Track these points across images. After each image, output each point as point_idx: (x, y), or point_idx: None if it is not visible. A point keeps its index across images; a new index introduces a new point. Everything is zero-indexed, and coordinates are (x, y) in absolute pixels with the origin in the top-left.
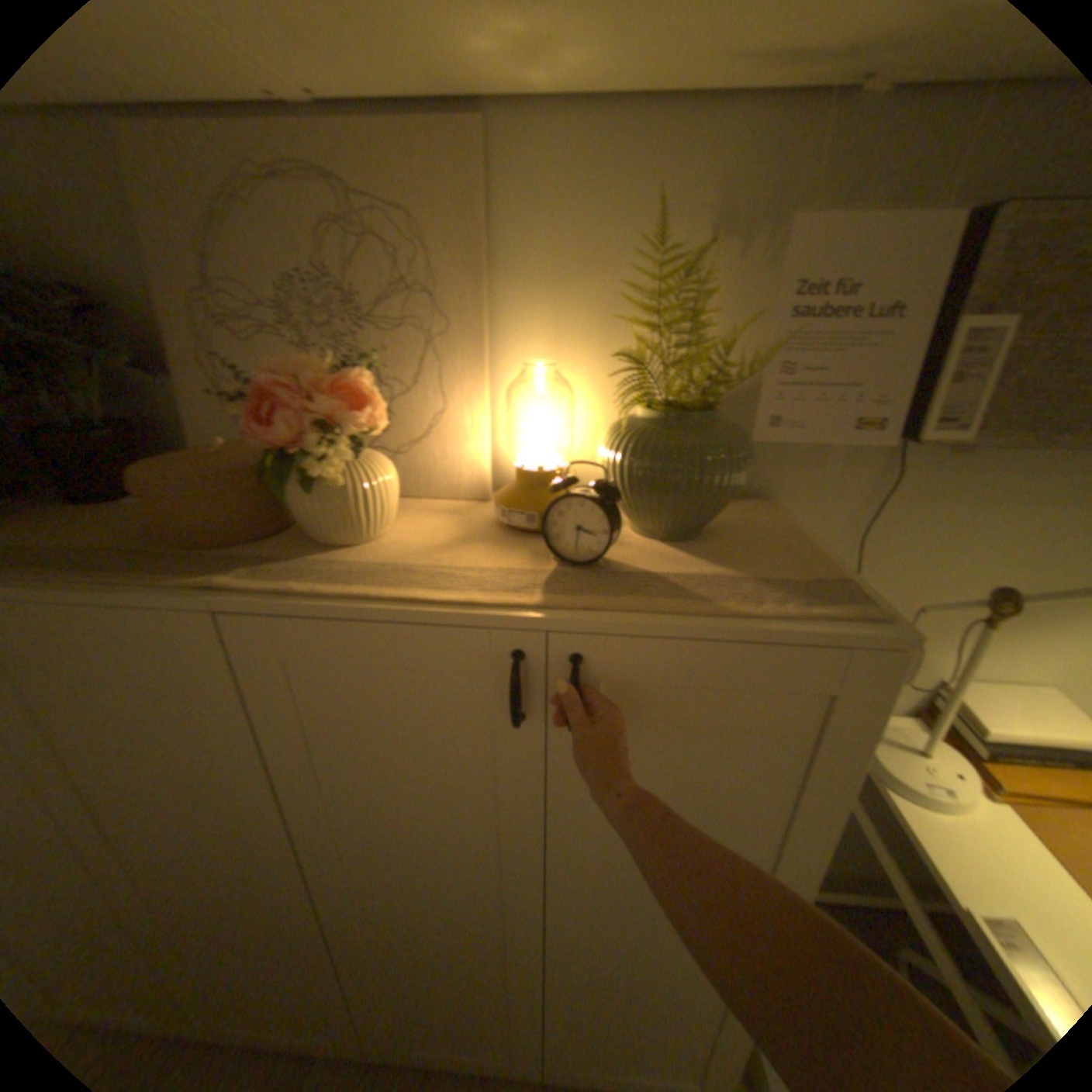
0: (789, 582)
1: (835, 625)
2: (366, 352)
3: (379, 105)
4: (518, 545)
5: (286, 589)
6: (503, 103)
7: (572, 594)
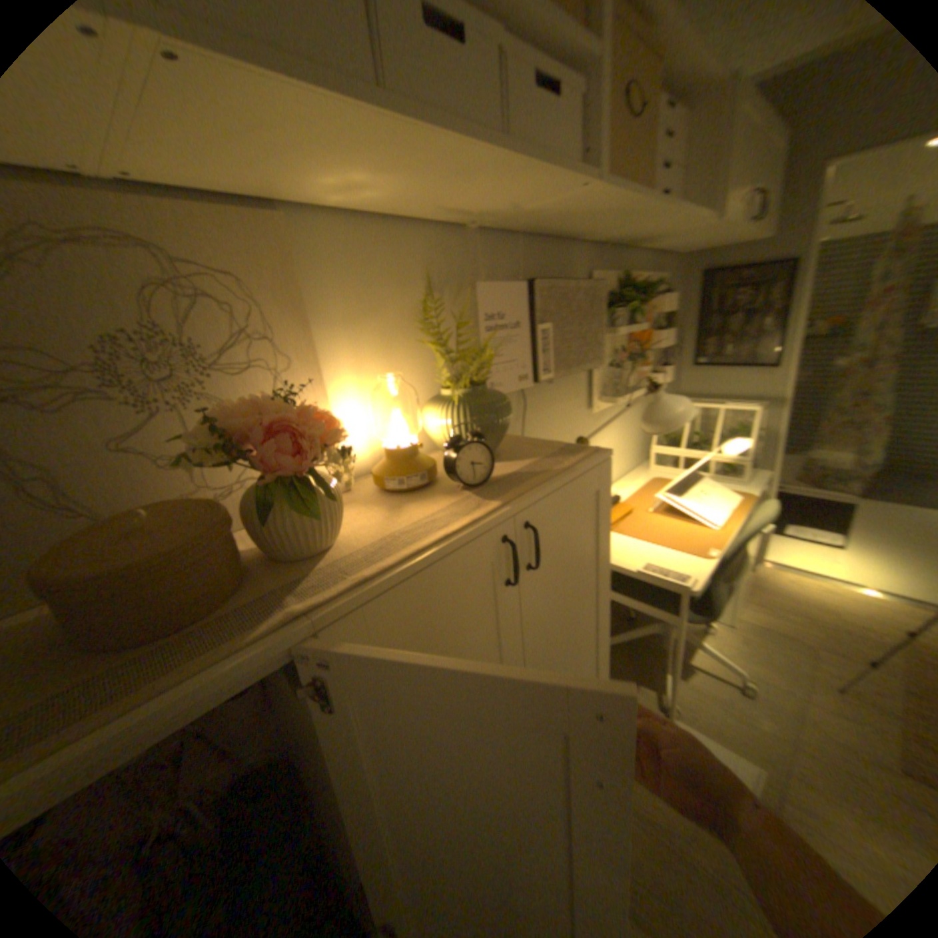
0: (557, 452)
1: (593, 456)
2: (216, 395)
3: (185, 190)
4: (433, 492)
5: (367, 576)
6: (291, 205)
7: (508, 492)
